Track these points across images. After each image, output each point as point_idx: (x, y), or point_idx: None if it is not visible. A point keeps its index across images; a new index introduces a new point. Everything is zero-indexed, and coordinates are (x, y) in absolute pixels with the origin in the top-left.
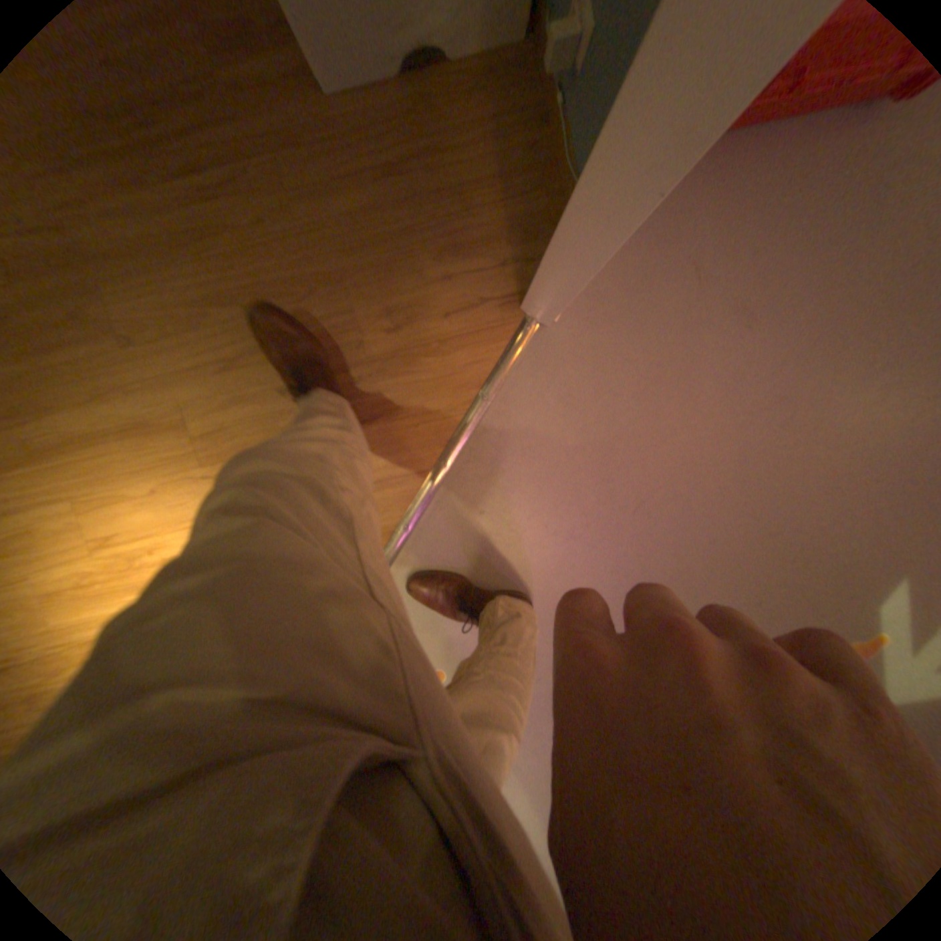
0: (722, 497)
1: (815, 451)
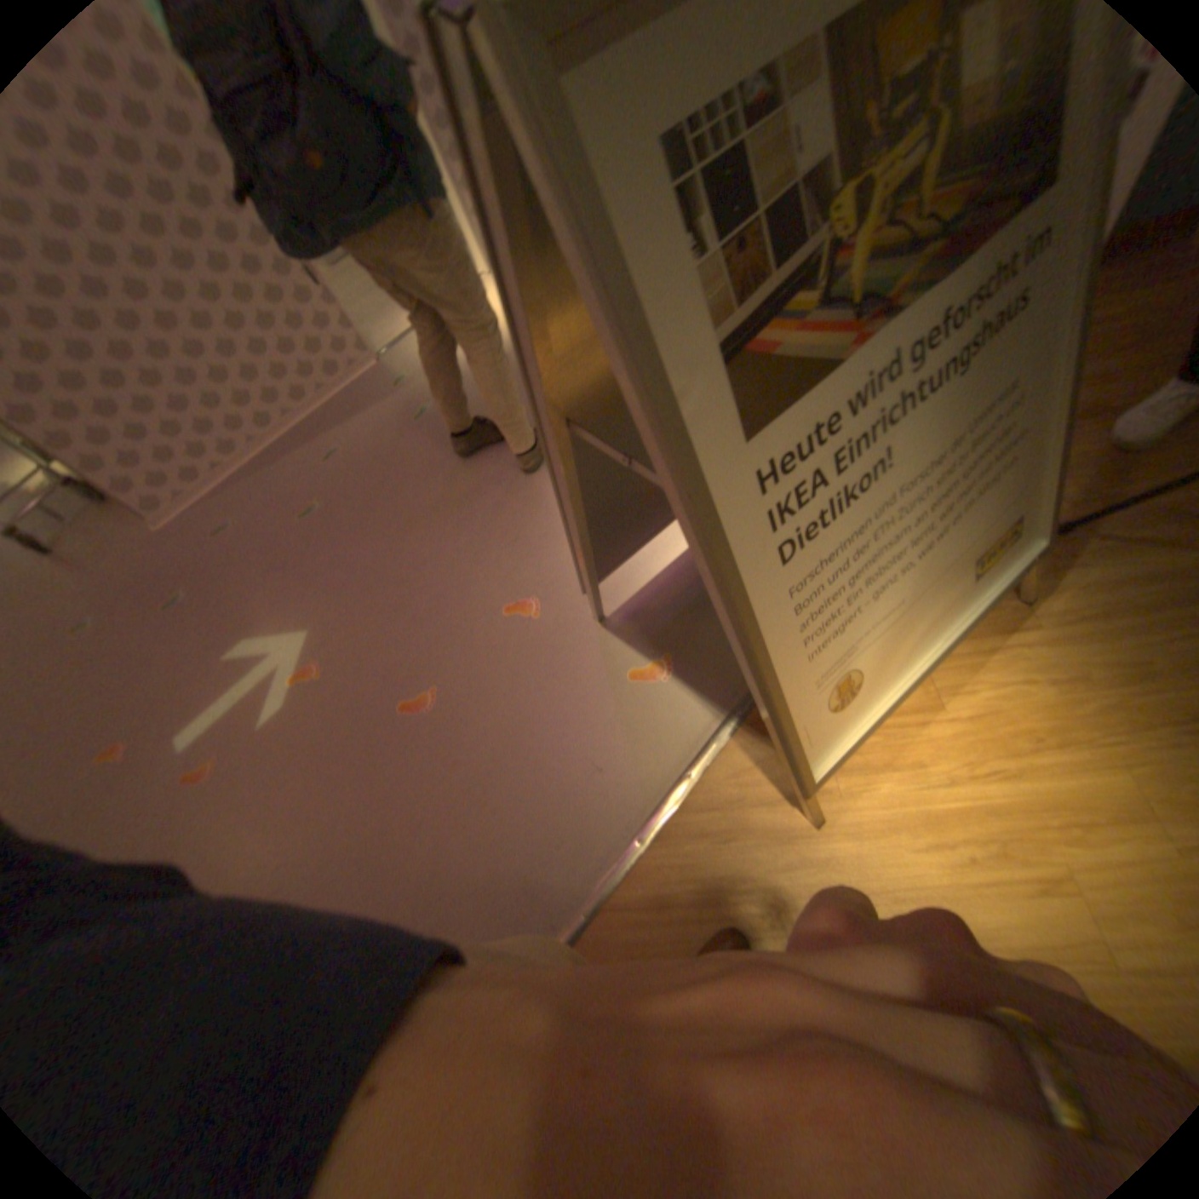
0: (341, 828)
1: (257, 862)
